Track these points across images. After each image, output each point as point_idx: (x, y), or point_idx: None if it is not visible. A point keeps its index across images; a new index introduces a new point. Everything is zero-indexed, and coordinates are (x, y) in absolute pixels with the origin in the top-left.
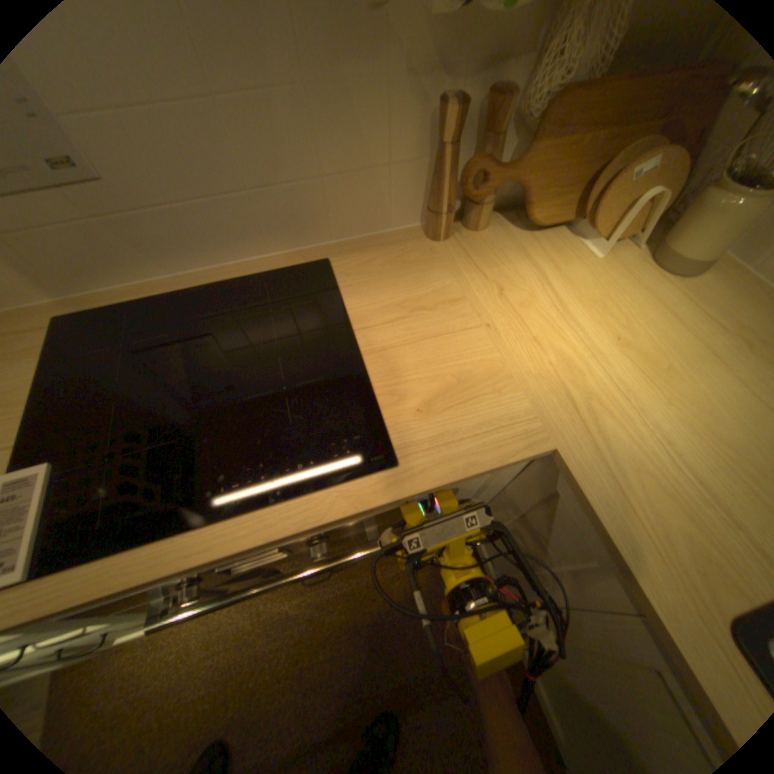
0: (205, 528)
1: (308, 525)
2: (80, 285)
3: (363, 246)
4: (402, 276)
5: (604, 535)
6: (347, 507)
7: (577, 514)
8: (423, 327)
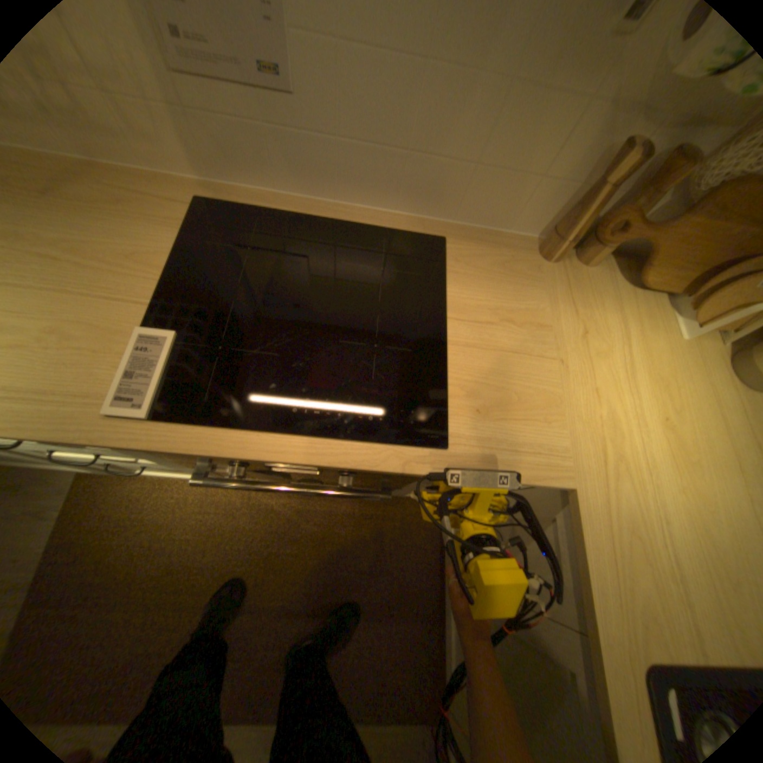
0: (286, 436)
1: (363, 466)
2: (224, 173)
3: (480, 237)
4: (505, 282)
5: (583, 568)
6: (398, 466)
7: (564, 542)
8: (507, 339)
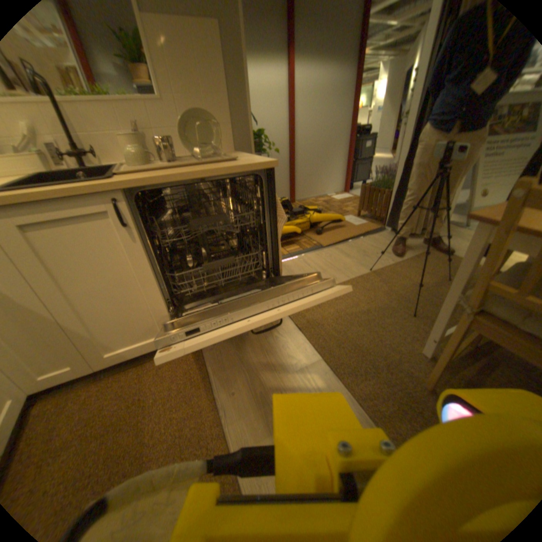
0: None
1: None
2: None
3: None
4: None
5: None
6: None
7: None
8: None
